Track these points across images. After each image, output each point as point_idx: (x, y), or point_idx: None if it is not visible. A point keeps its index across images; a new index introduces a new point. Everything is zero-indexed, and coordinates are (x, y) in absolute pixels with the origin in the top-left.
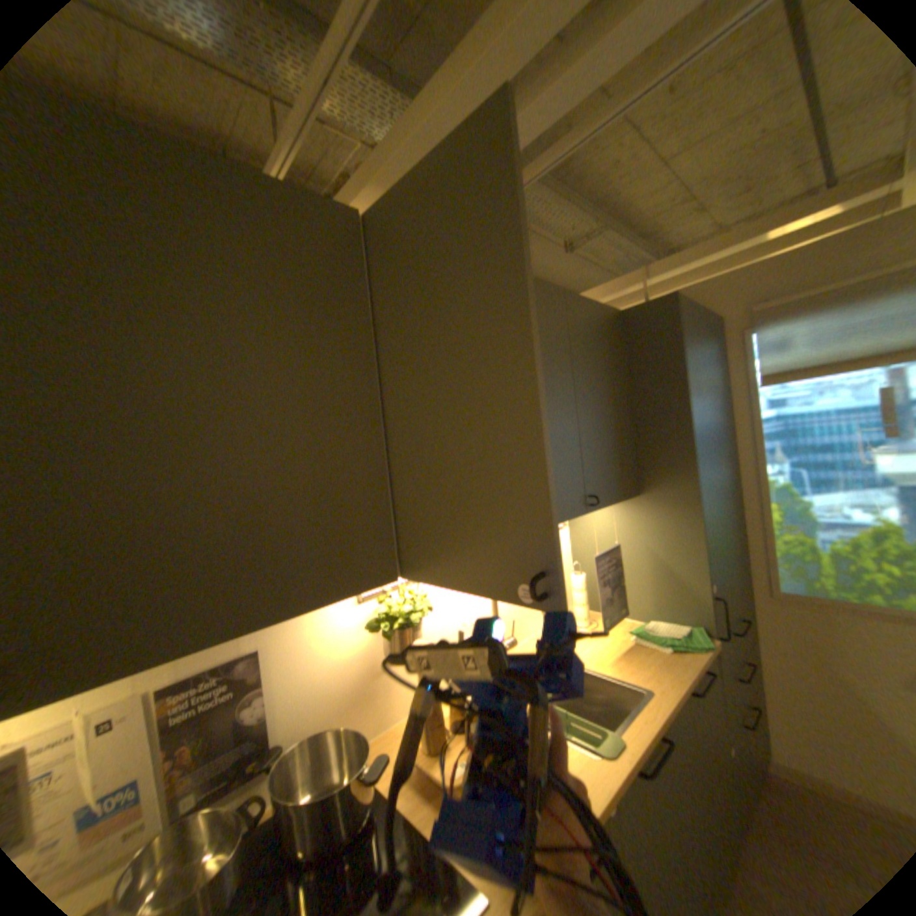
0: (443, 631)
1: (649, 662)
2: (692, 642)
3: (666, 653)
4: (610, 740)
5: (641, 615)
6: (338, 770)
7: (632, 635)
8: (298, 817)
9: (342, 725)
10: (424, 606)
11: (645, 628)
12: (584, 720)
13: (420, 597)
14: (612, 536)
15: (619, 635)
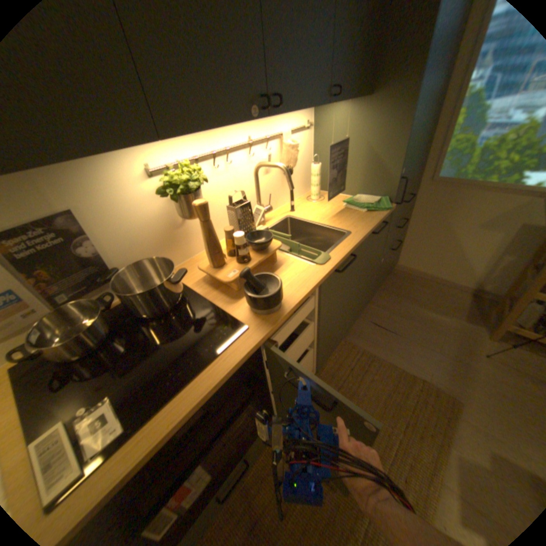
0: (219, 199)
1: (351, 217)
2: (379, 205)
3: (362, 212)
4: (322, 256)
5: (351, 191)
6: (158, 278)
7: (344, 202)
8: (133, 301)
9: (156, 256)
10: (201, 180)
11: (352, 198)
12: (308, 247)
13: (195, 171)
14: (343, 134)
15: (336, 203)
